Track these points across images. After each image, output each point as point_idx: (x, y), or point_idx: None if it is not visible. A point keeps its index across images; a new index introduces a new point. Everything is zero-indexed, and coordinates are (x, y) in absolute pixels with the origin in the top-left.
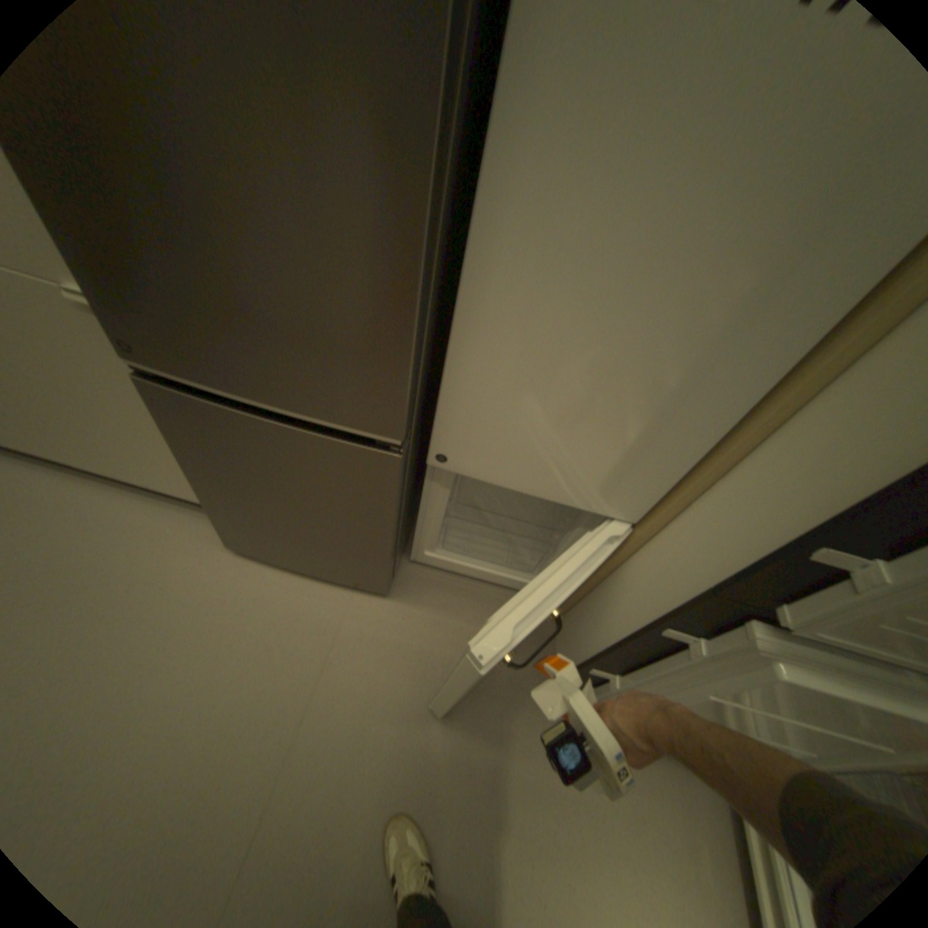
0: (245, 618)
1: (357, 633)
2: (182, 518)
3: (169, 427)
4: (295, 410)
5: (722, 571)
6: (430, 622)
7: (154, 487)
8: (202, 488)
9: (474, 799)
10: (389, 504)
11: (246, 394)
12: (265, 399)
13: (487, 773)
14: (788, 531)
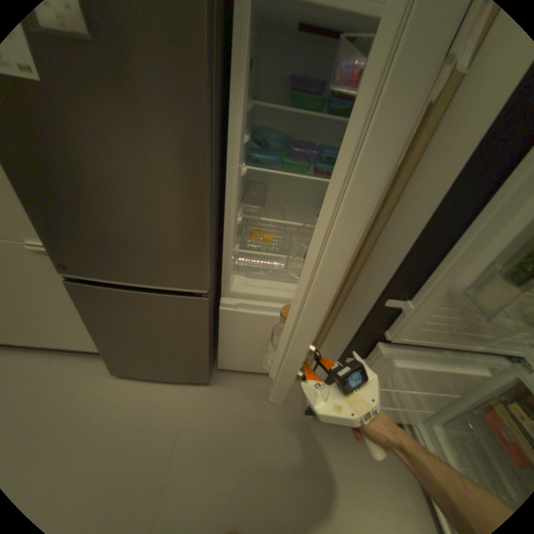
0: (126, 414)
1: (194, 409)
2: (81, 363)
3: (82, 306)
4: (151, 285)
5: (361, 324)
6: (235, 394)
7: (64, 348)
8: (98, 339)
9: (275, 491)
10: (204, 326)
11: (125, 281)
12: (135, 282)
13: (280, 474)
14: (378, 298)
